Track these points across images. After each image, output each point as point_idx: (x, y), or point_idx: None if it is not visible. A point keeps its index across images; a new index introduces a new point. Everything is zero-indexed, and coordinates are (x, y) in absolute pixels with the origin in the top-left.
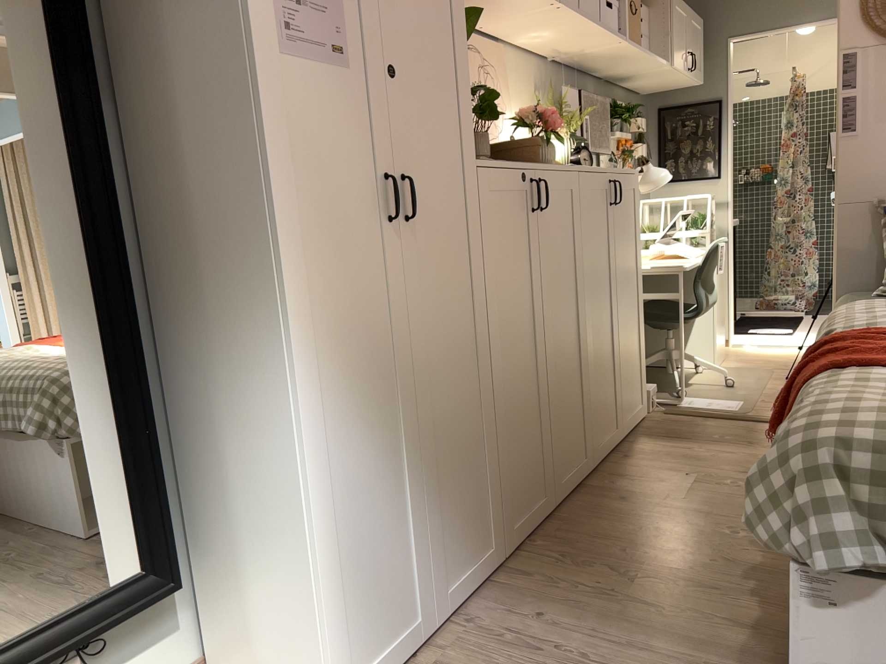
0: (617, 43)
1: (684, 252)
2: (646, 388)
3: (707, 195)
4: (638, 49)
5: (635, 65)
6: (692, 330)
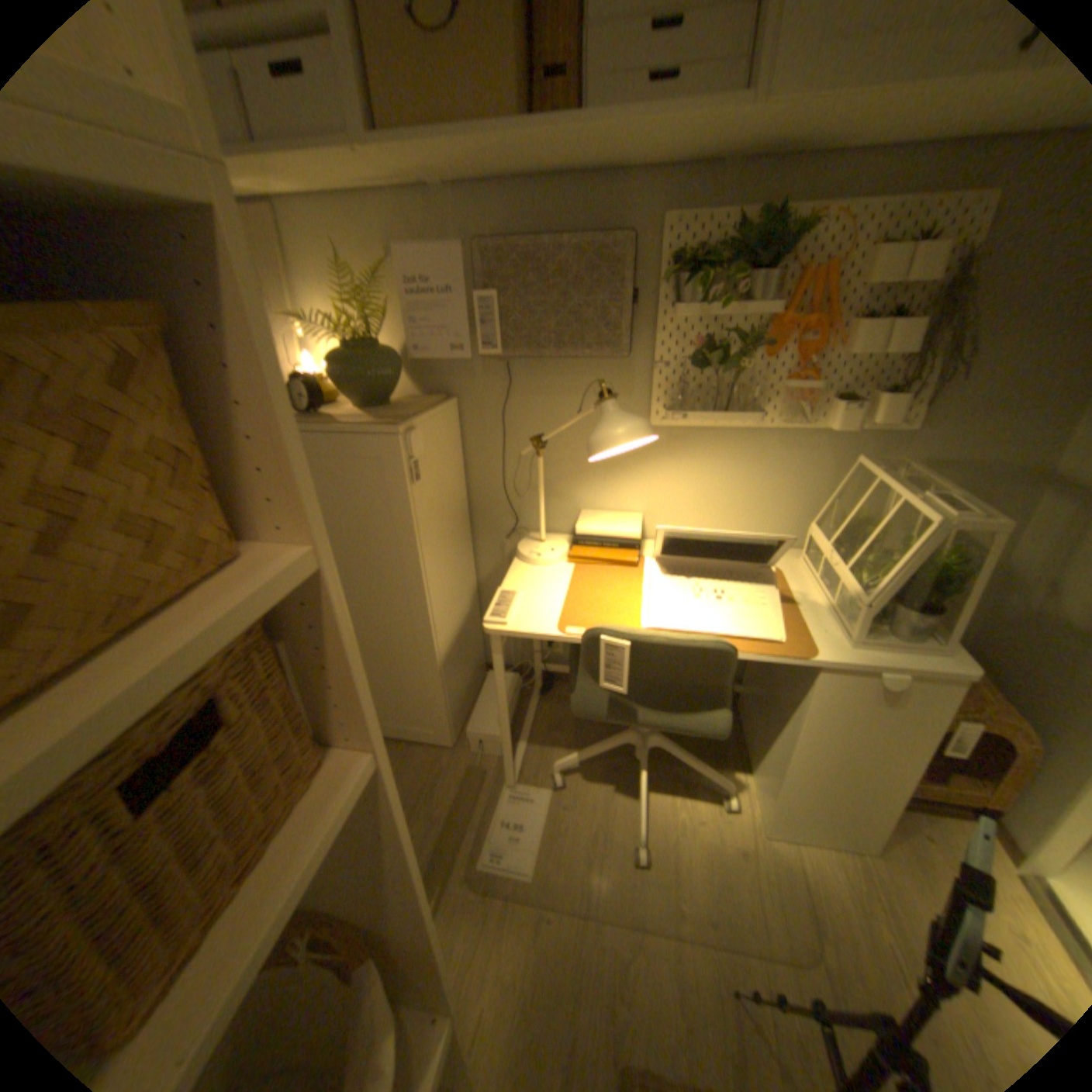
0: (350, 147)
1: (671, 603)
2: (443, 719)
3: (939, 510)
4: (452, 129)
5: (629, 130)
6: (774, 745)
